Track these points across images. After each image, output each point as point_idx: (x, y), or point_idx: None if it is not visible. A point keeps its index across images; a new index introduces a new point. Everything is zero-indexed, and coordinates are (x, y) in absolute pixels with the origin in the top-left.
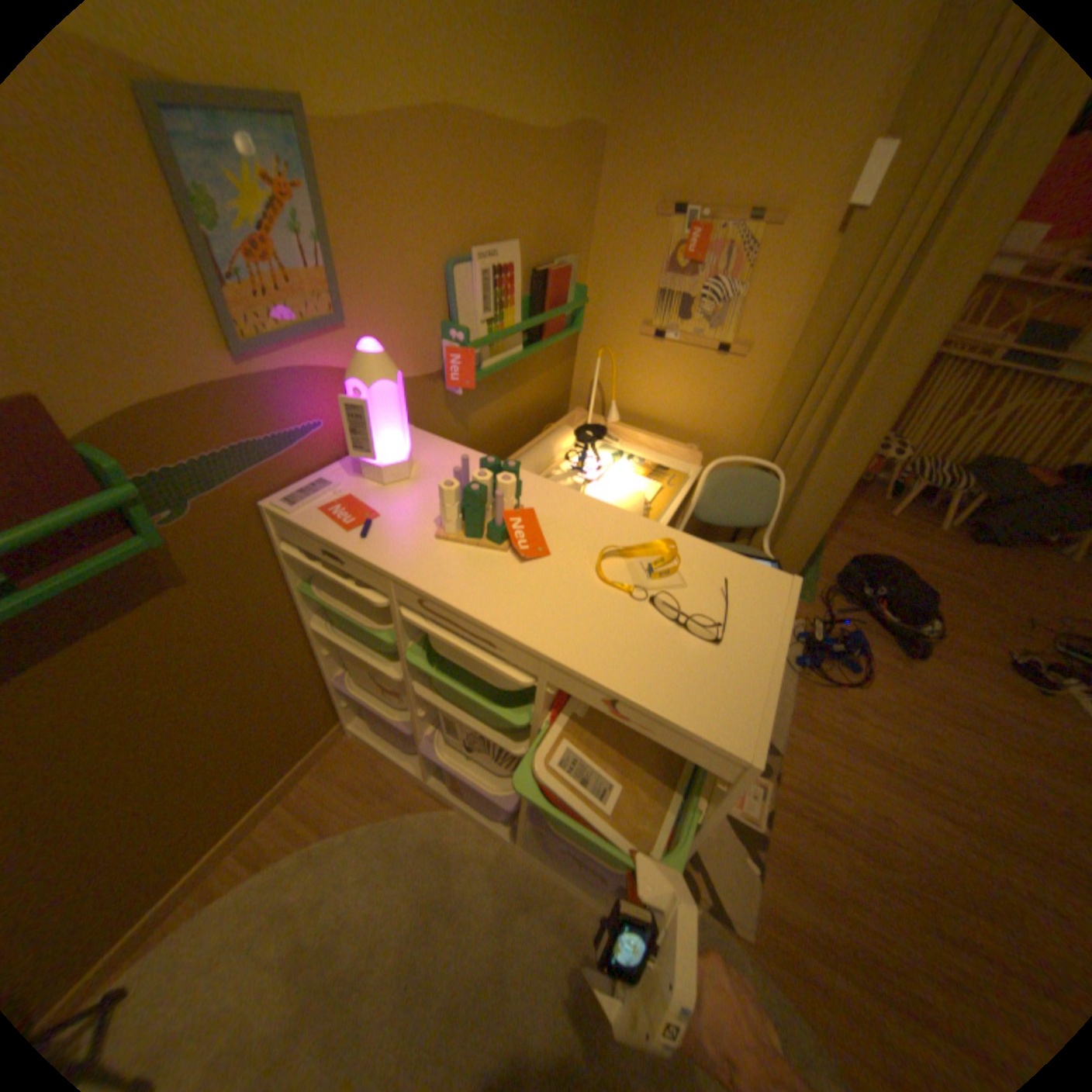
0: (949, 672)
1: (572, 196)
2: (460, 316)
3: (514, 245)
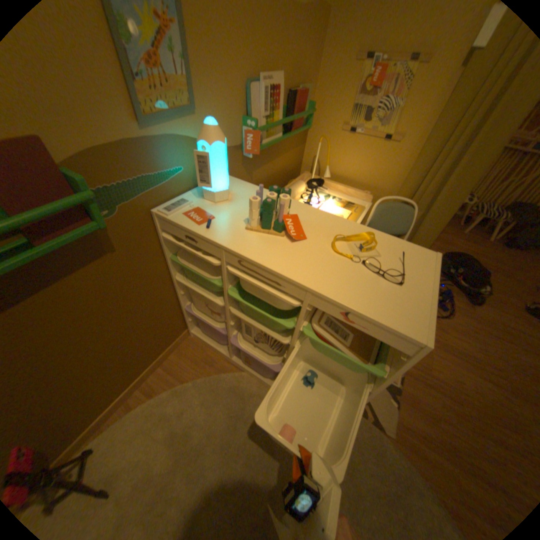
0: (493, 312)
1: (311, 47)
2: (252, 113)
3: (281, 73)
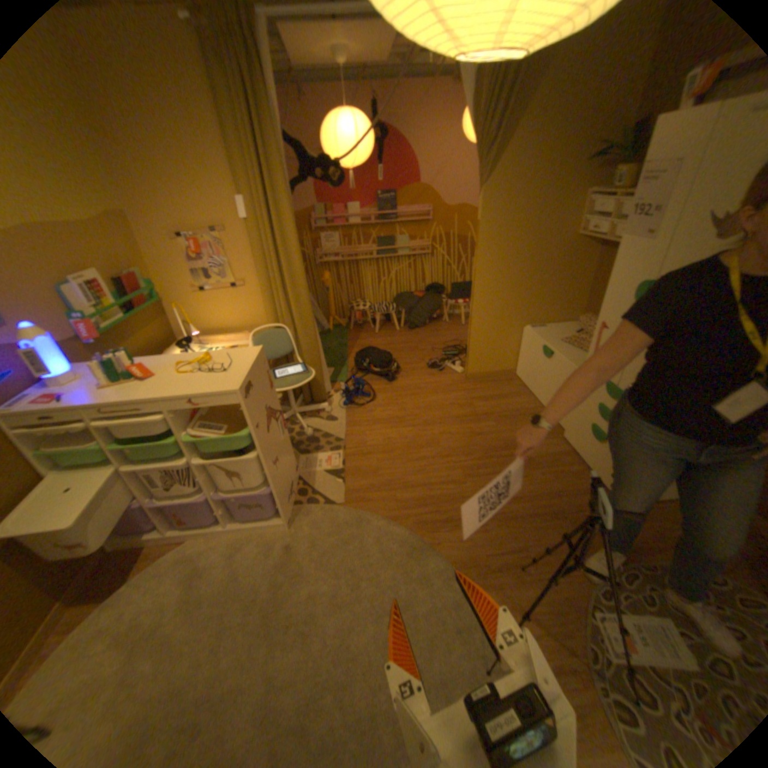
0: (404, 380)
1: (116, 243)
2: (73, 308)
3: (90, 271)
